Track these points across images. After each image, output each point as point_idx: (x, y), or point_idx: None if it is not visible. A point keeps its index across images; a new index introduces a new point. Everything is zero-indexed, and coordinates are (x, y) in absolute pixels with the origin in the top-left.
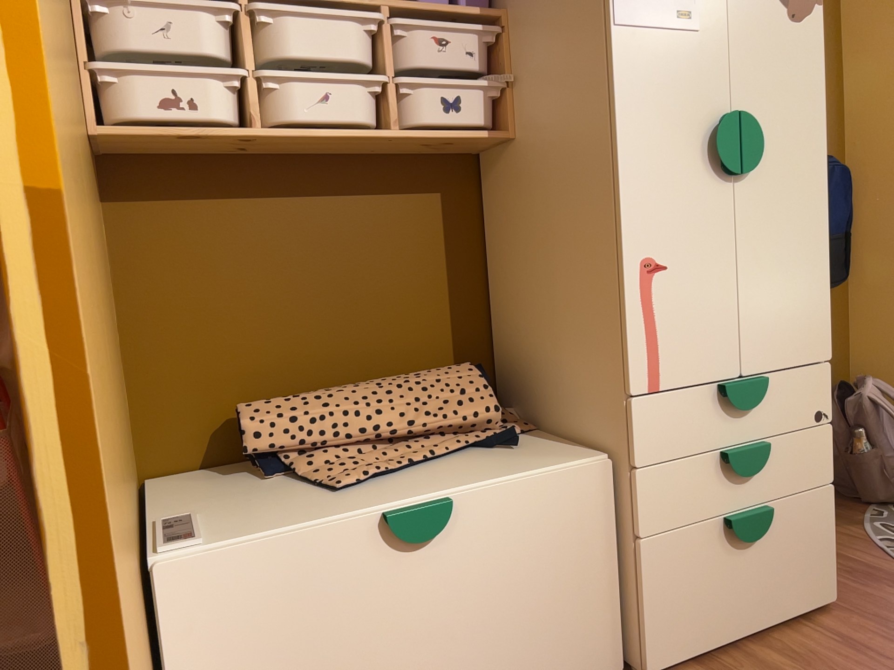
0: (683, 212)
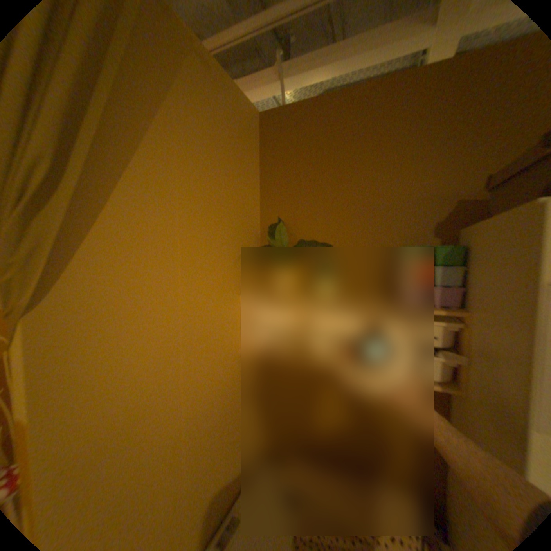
0: None
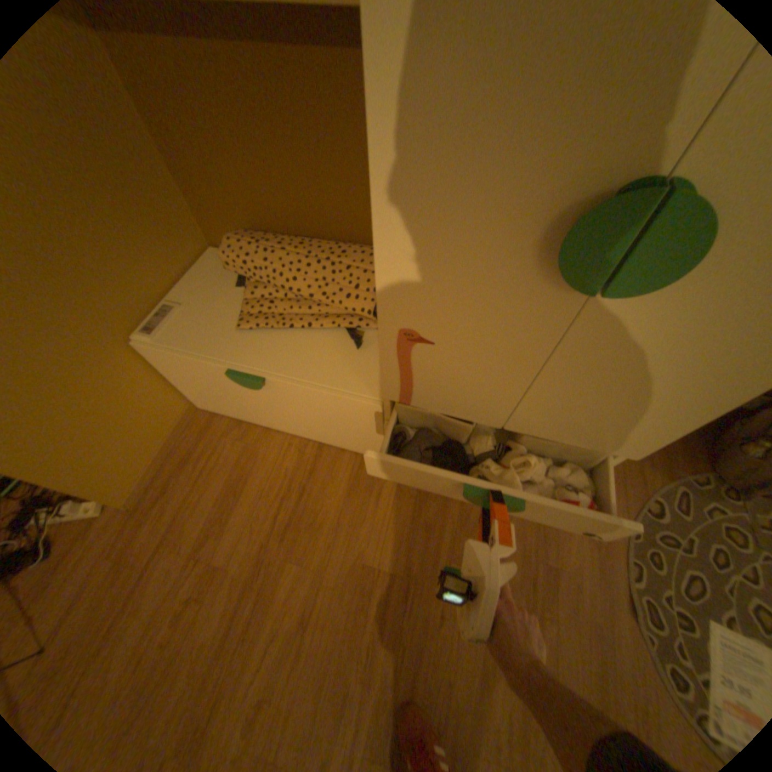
0: (472, 304)
